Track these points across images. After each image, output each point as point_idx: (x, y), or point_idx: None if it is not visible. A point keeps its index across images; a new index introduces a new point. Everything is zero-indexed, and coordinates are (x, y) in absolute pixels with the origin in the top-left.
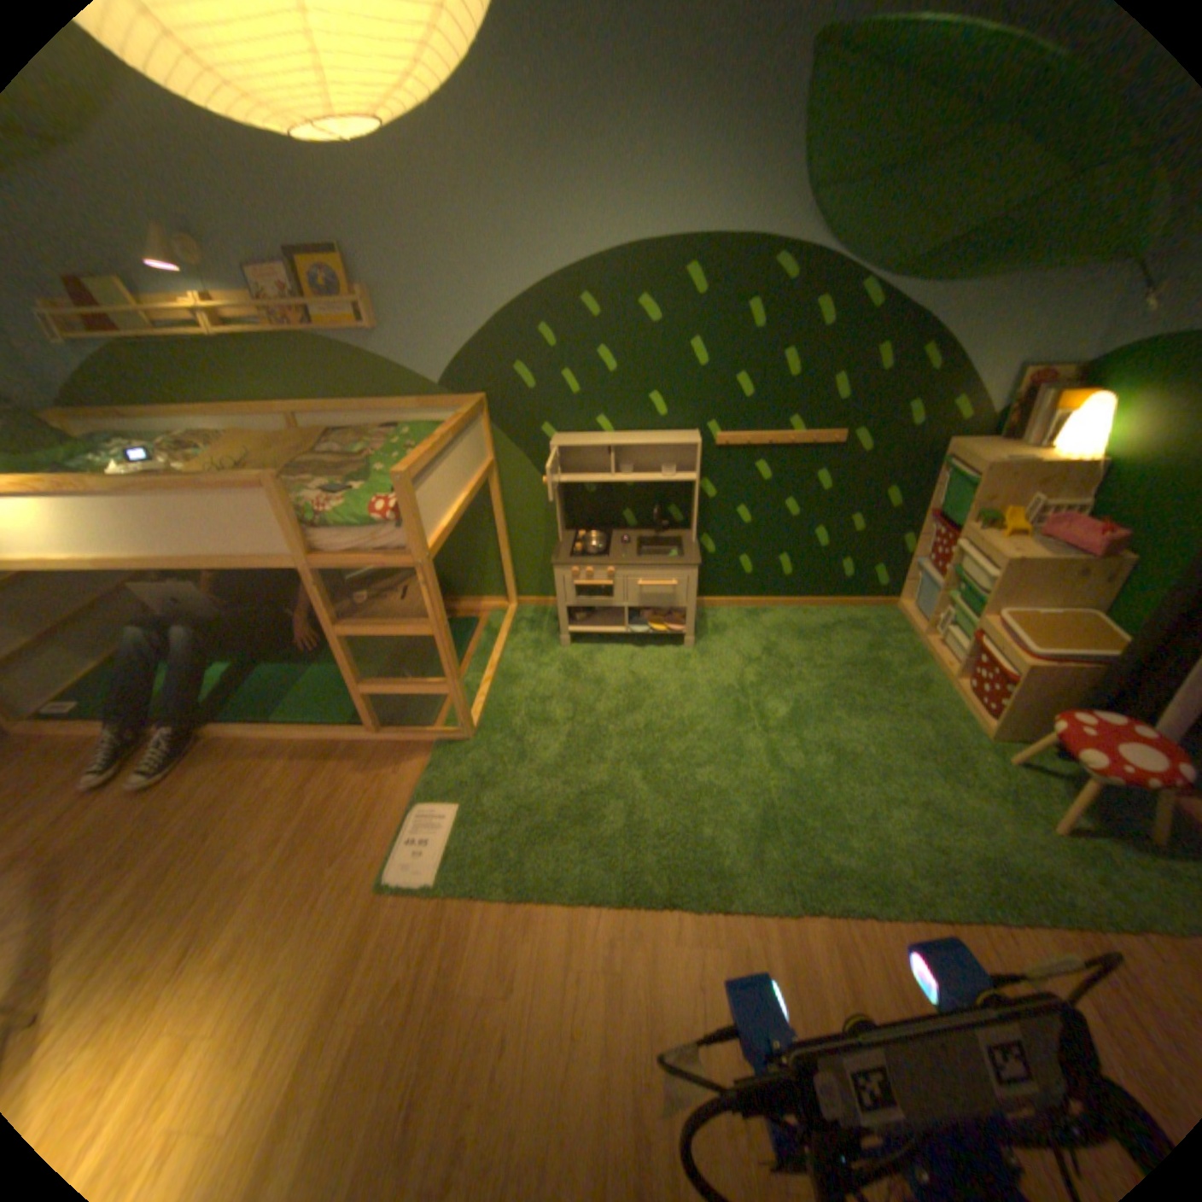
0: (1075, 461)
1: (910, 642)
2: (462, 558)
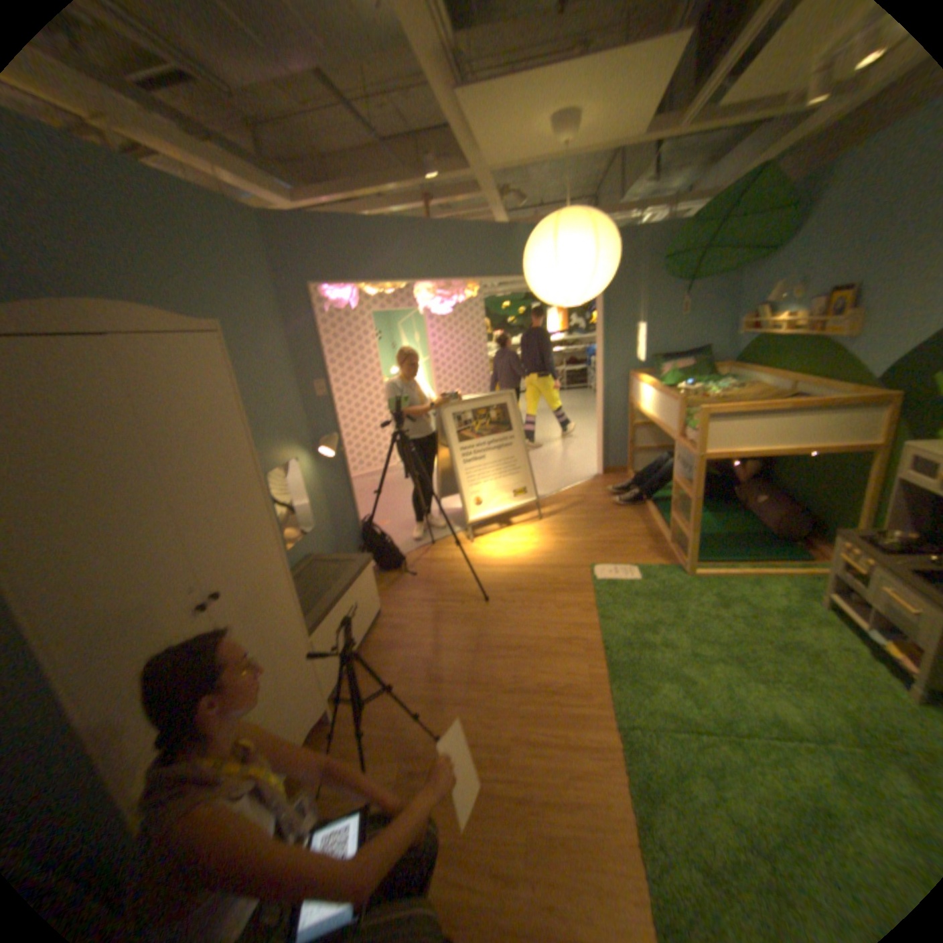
0: None
1: None
2: (842, 515)
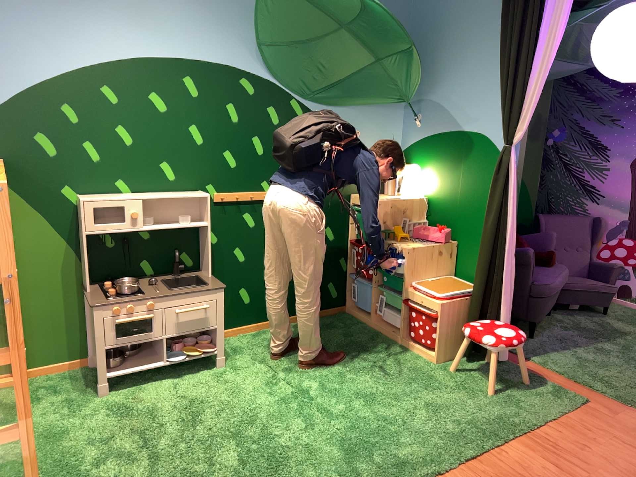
0: (412, 198)
1: (363, 326)
2: None
